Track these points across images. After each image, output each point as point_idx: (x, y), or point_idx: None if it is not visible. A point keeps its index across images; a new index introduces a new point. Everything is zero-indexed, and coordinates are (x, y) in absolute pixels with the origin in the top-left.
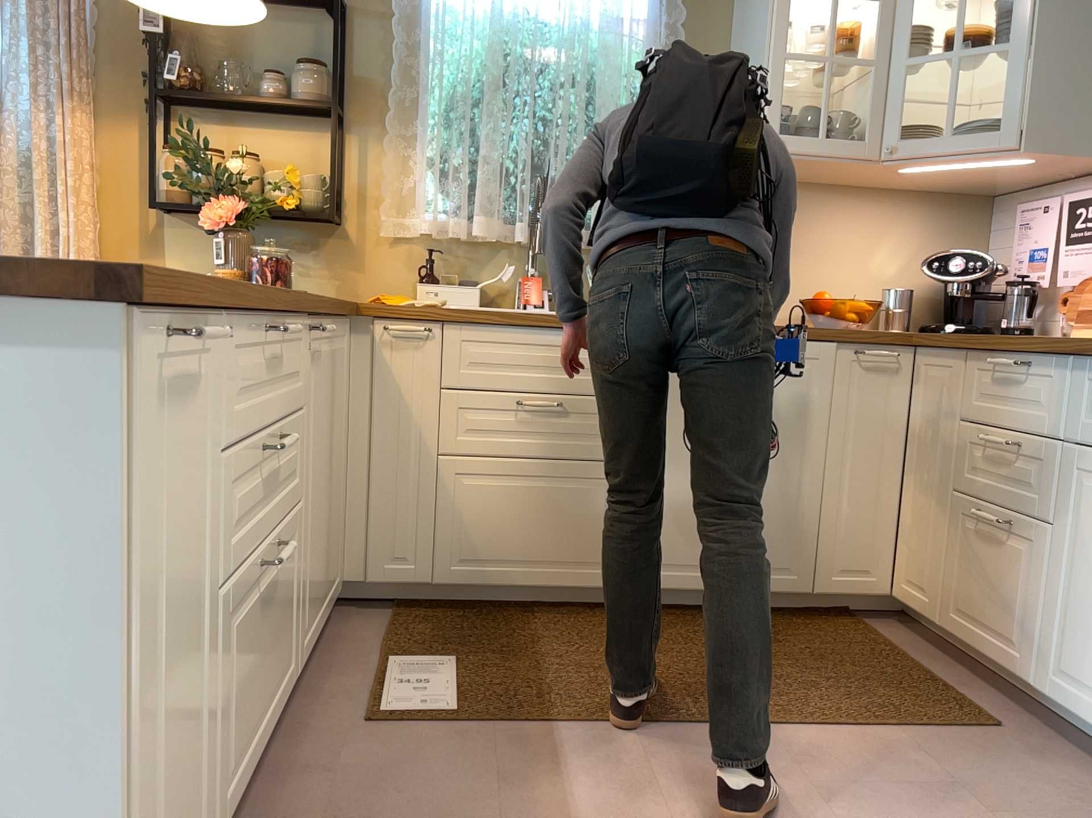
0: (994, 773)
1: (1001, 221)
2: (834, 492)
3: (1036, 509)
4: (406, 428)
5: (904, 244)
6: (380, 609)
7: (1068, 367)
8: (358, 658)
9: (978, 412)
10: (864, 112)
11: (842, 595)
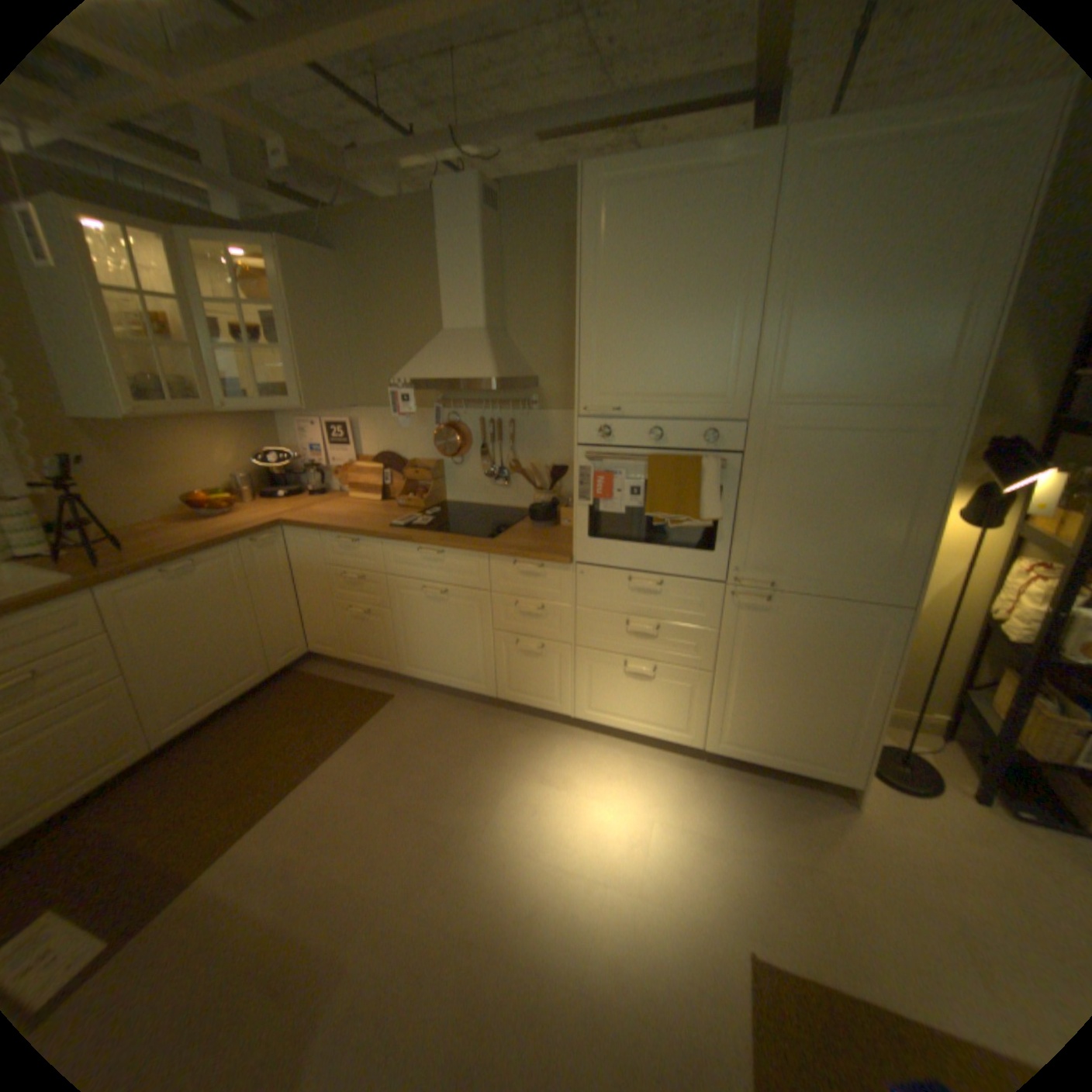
0: (404, 722)
1: (280, 422)
2: (263, 621)
3: (378, 603)
4: None
5: (229, 444)
6: None
7: (377, 543)
8: None
9: (333, 562)
10: (186, 375)
11: (284, 667)
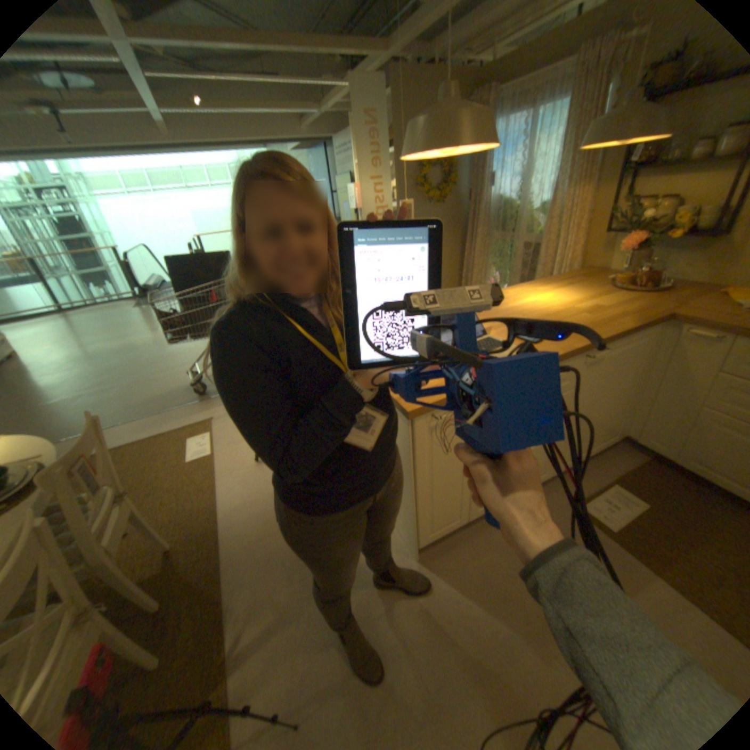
0: None
1: None
2: None
3: None
4: (688, 385)
5: None
6: (646, 456)
7: None
8: (605, 476)
9: None
10: None
11: None
